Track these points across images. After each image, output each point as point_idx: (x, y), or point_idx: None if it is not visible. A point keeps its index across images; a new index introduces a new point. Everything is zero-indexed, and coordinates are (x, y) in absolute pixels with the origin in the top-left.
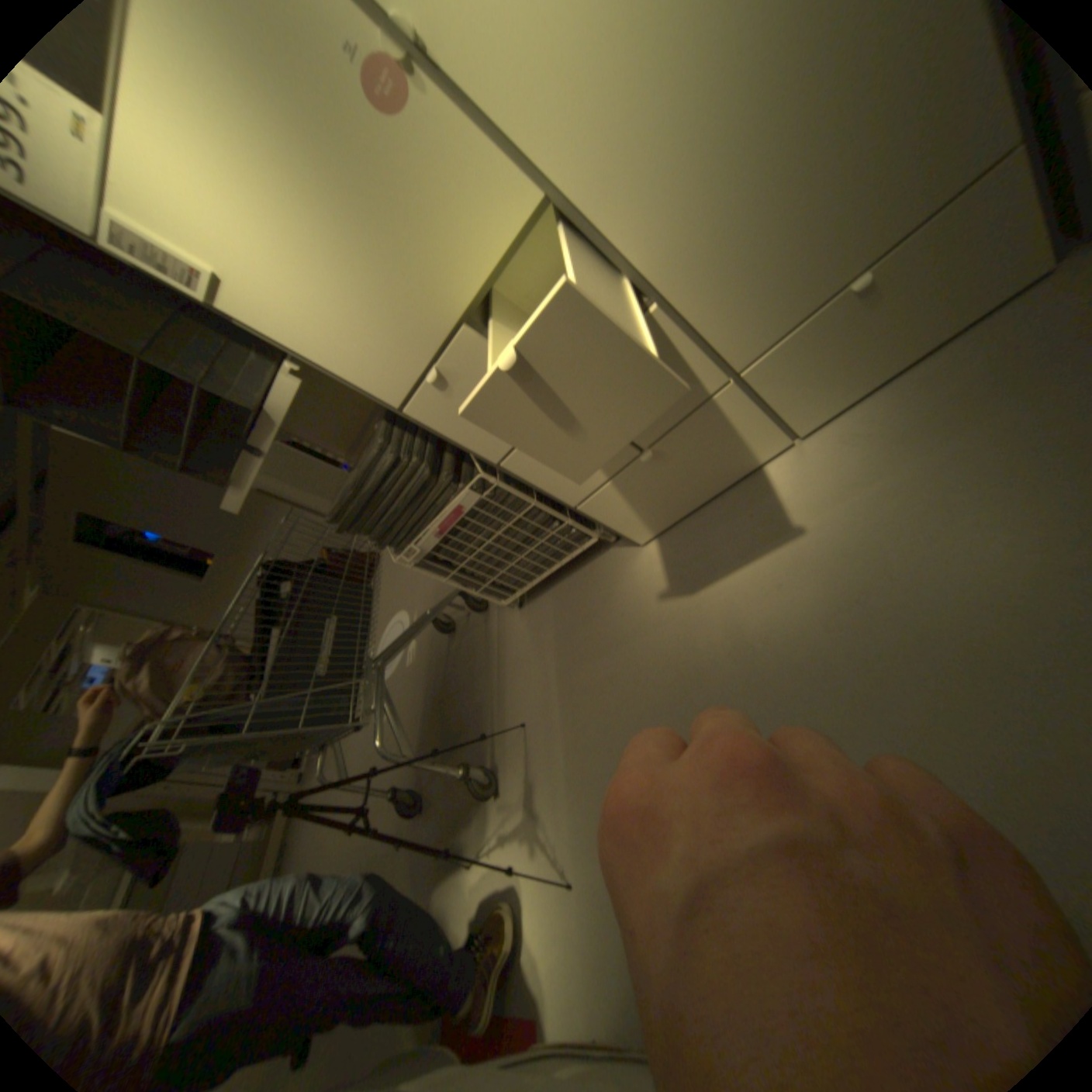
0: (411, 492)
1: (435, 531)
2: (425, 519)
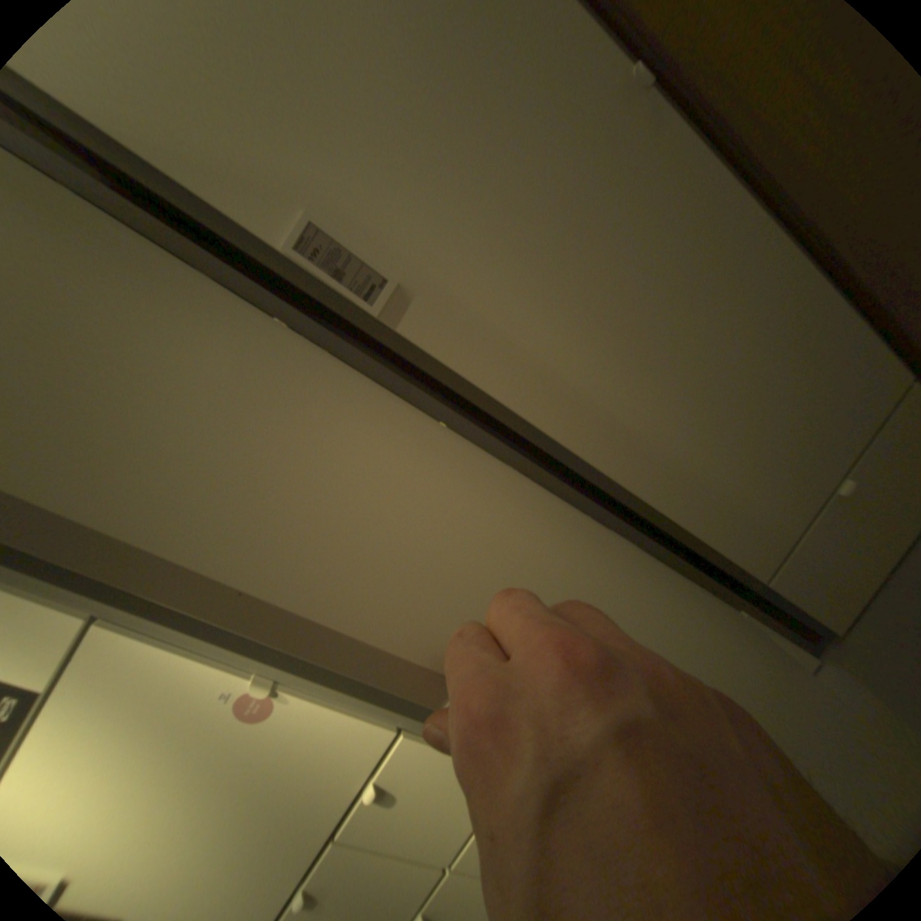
0: None
1: None
2: None
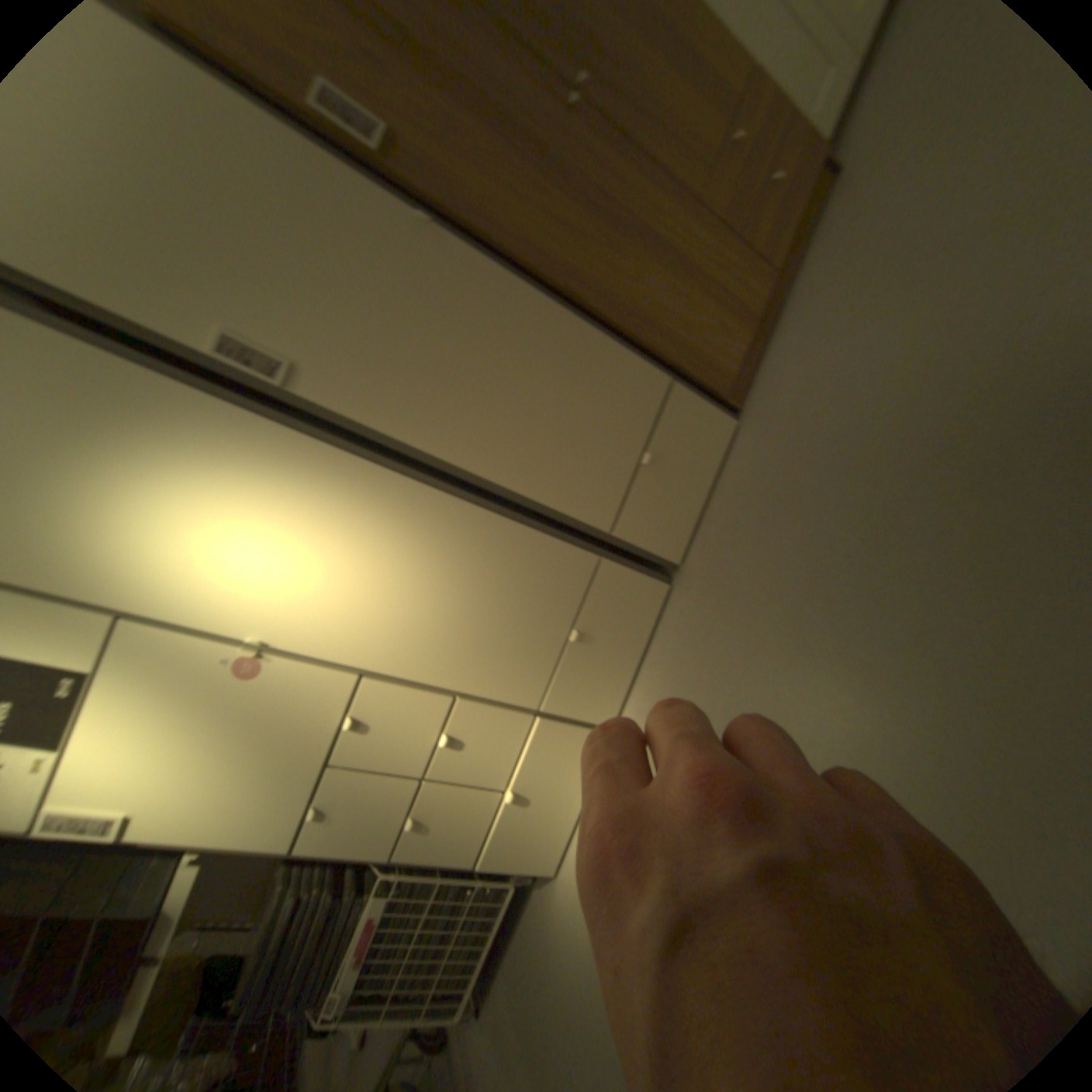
0: (318, 929)
1: (352, 962)
2: (339, 952)
